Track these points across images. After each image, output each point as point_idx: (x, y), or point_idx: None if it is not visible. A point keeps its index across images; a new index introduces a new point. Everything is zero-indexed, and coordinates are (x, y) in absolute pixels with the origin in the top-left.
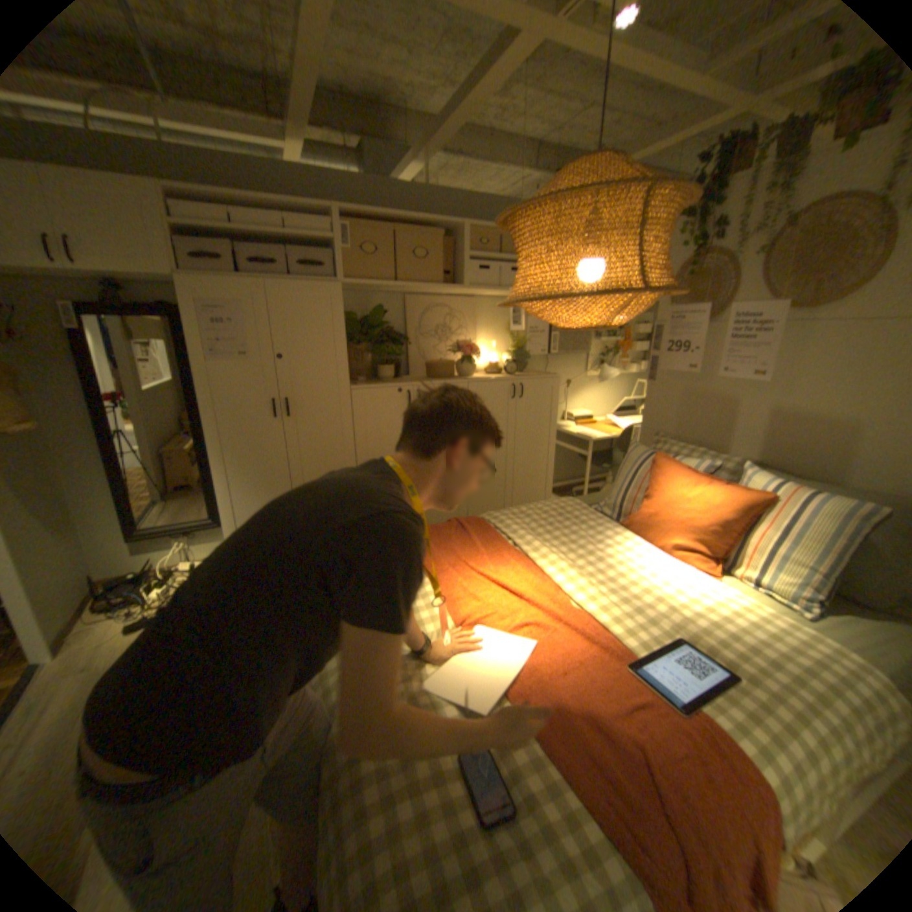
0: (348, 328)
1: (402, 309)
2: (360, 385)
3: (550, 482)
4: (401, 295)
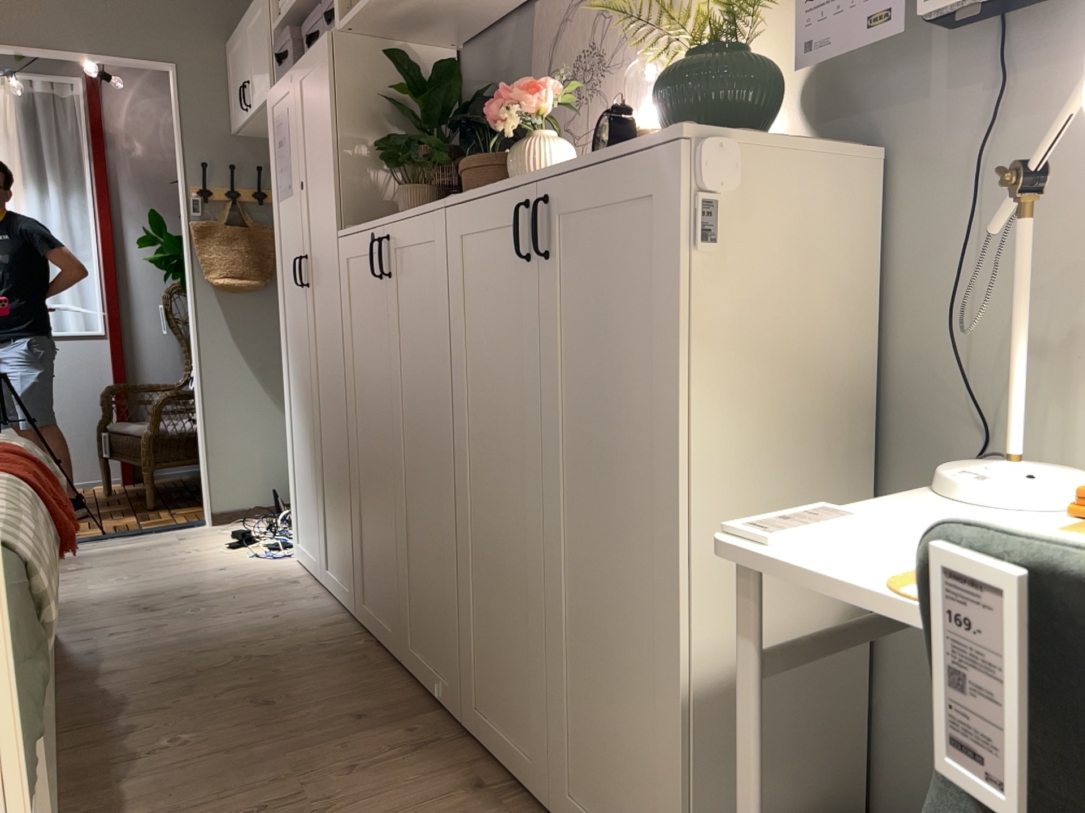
0: (410, 118)
1: (538, 40)
2: (345, 228)
3: (678, 740)
4: (537, 4)
